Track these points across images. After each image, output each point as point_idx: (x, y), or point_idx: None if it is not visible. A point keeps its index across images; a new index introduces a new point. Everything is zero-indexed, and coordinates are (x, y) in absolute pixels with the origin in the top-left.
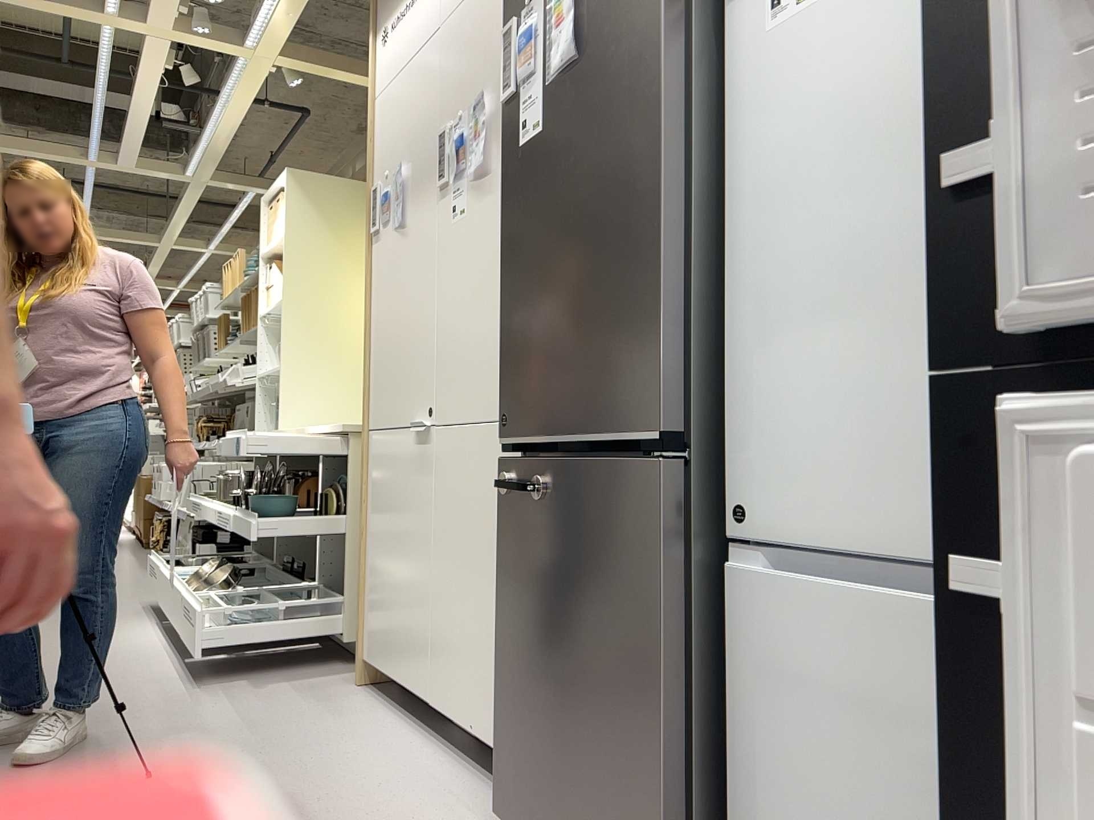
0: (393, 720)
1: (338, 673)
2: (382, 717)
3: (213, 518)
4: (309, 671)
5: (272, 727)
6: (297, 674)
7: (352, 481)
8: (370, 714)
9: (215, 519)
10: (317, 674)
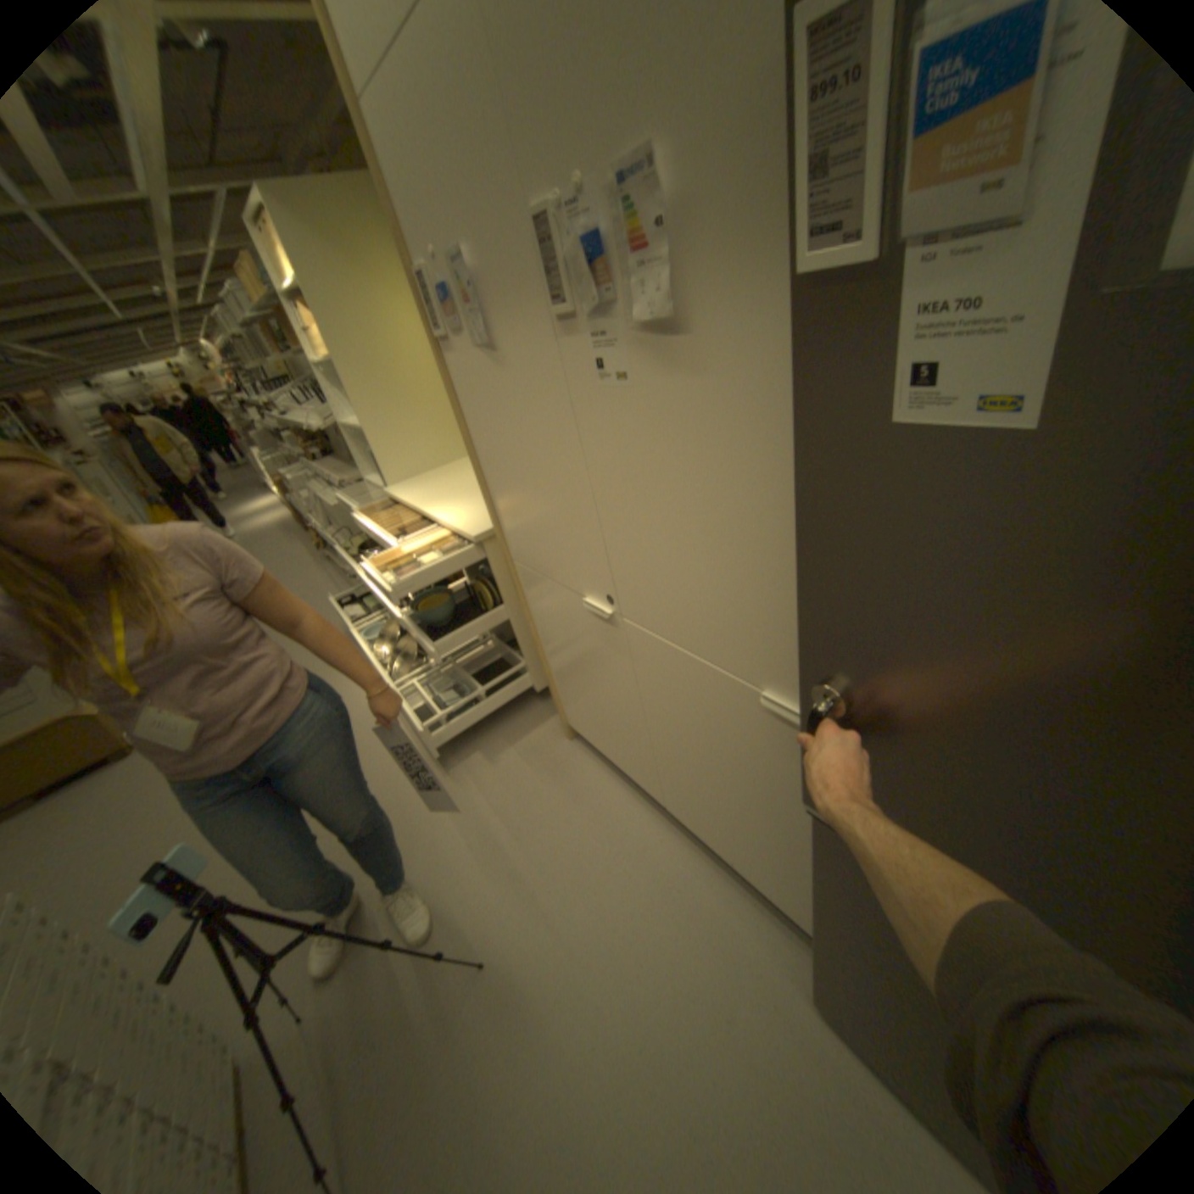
0: (625, 797)
1: (543, 719)
2: (614, 793)
3: (375, 595)
4: (519, 722)
5: (535, 834)
6: (513, 730)
7: (501, 578)
8: (602, 789)
9: (379, 600)
10: (528, 724)
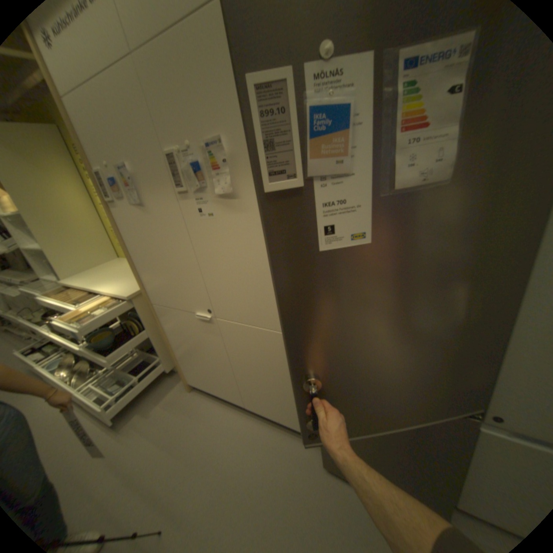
0: (223, 410)
1: (172, 386)
2: (217, 410)
3: (56, 341)
4: (159, 391)
5: (179, 446)
6: (156, 396)
7: (143, 316)
8: (211, 411)
9: (60, 343)
10: (164, 391)
